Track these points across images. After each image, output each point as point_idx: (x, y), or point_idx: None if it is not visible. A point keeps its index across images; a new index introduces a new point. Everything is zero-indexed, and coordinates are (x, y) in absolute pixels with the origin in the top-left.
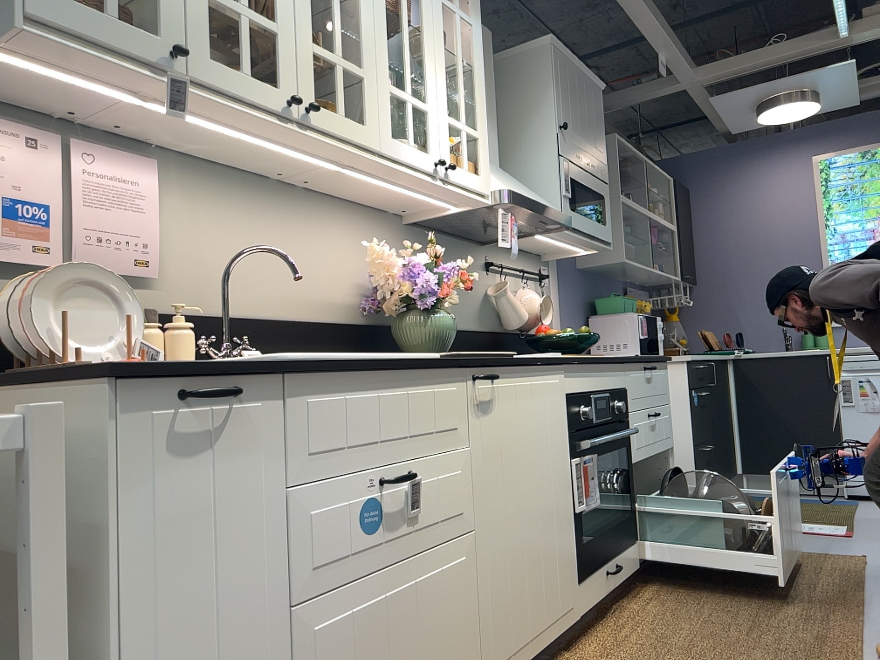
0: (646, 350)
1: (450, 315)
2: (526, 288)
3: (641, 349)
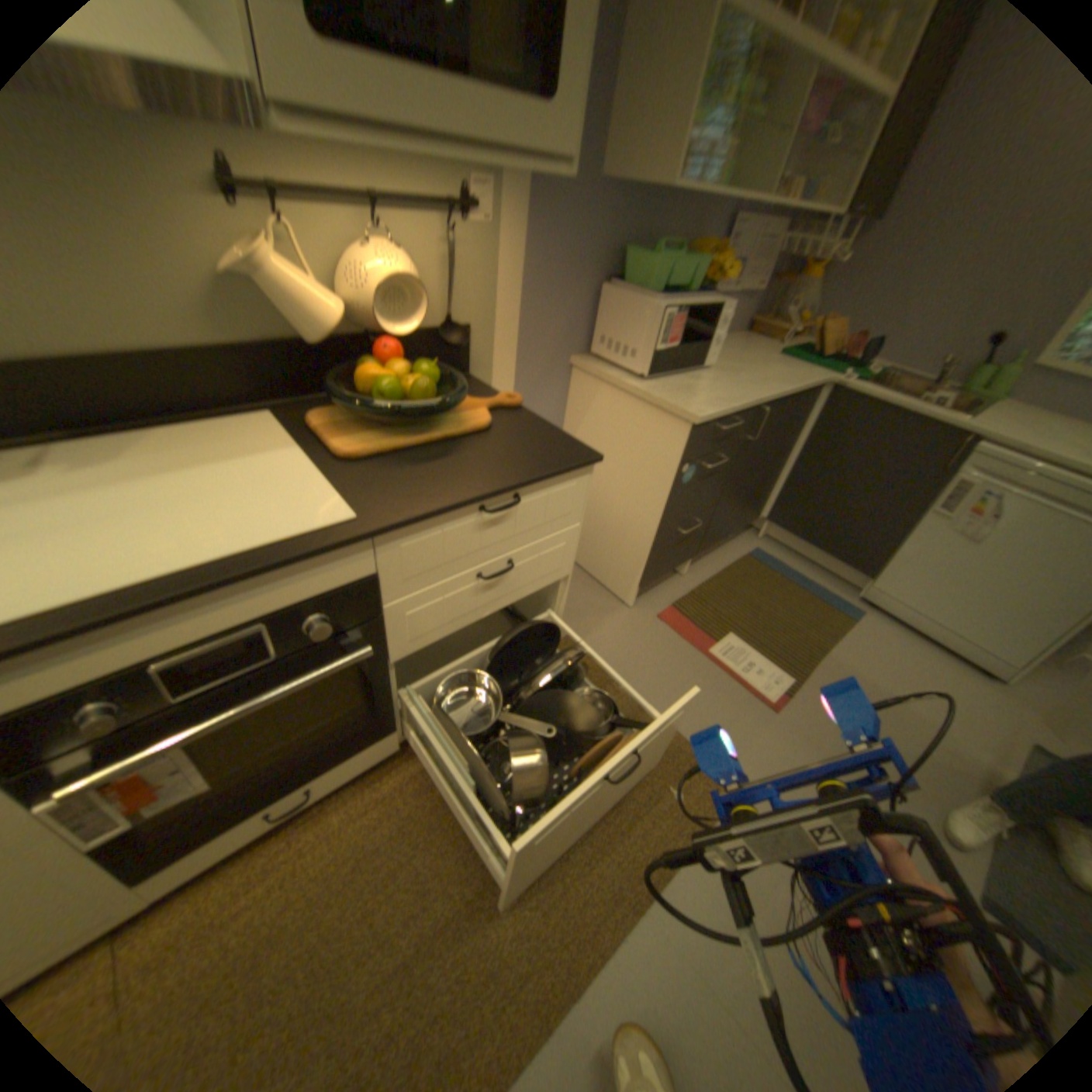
0: (663, 366)
1: None
2: (377, 236)
3: (652, 366)
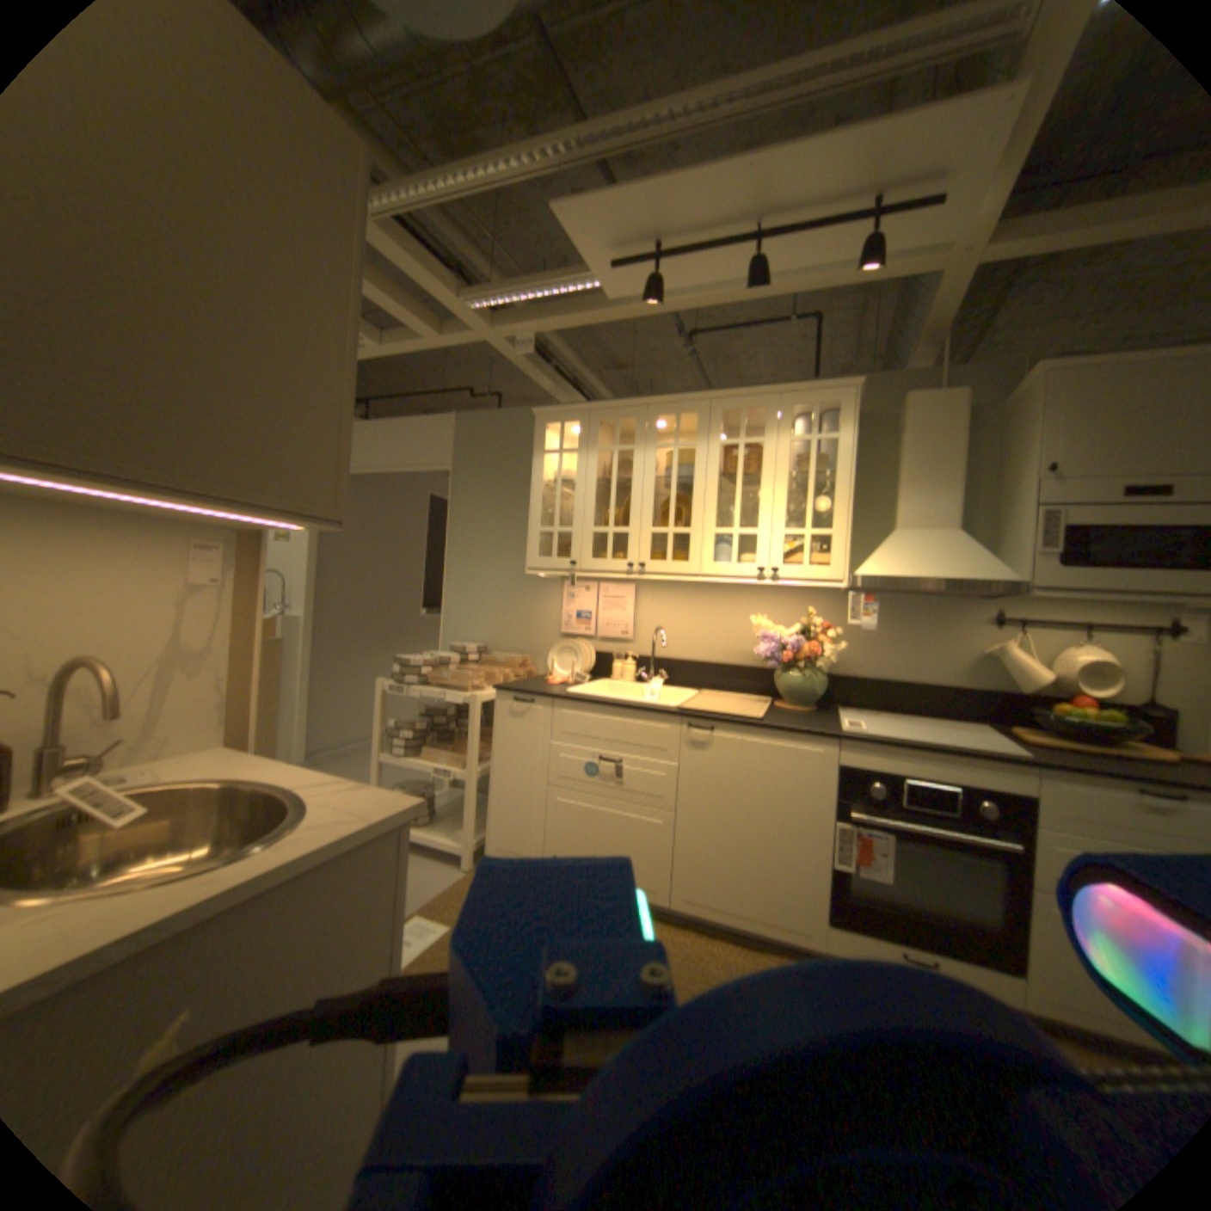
0: None
1: (813, 674)
2: (1090, 646)
3: None
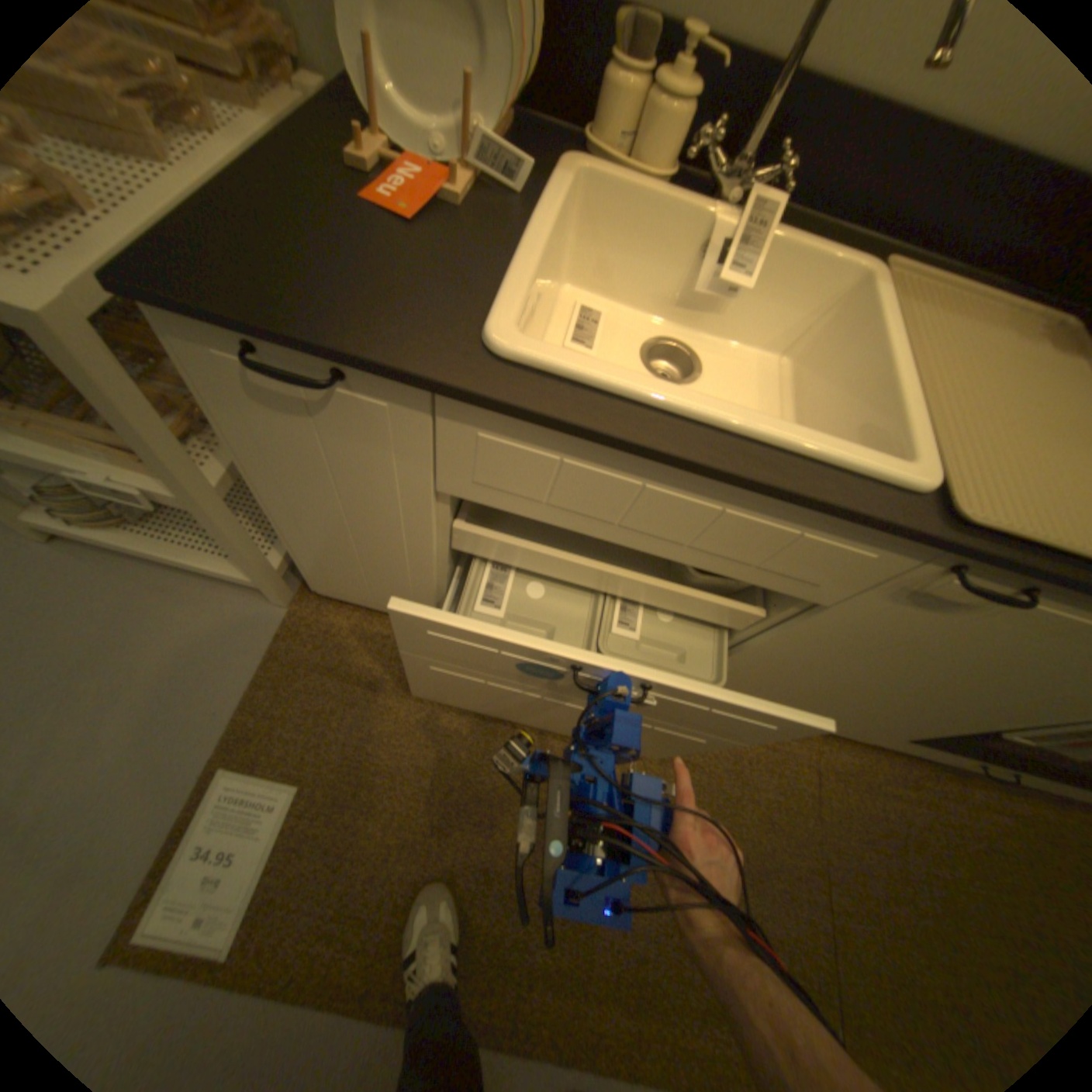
0: None
1: None
2: None
3: None
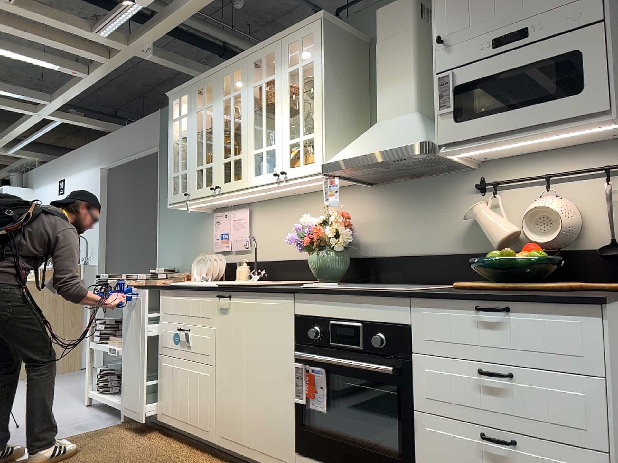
0: None
1: (328, 253)
2: (548, 196)
3: None
